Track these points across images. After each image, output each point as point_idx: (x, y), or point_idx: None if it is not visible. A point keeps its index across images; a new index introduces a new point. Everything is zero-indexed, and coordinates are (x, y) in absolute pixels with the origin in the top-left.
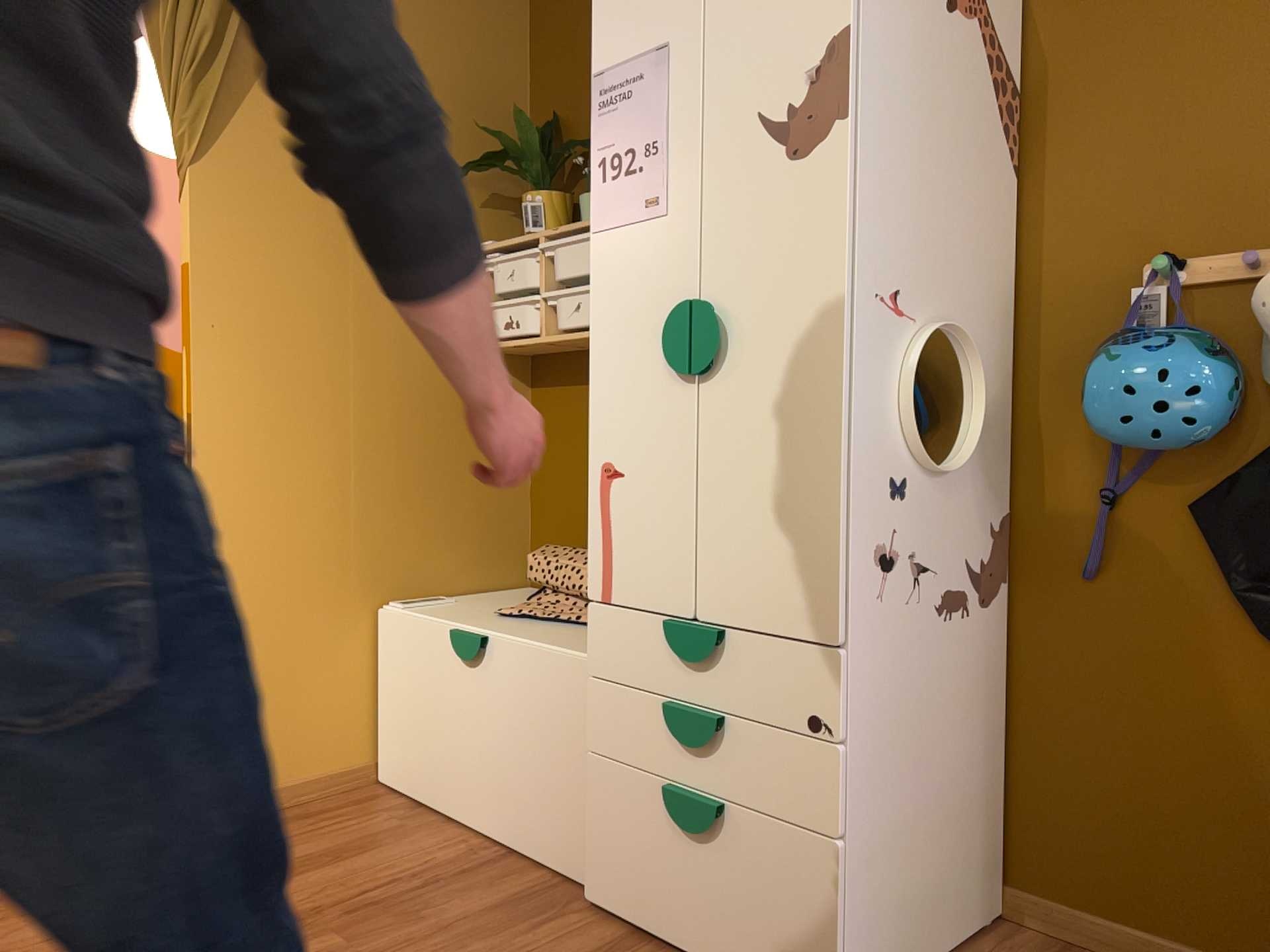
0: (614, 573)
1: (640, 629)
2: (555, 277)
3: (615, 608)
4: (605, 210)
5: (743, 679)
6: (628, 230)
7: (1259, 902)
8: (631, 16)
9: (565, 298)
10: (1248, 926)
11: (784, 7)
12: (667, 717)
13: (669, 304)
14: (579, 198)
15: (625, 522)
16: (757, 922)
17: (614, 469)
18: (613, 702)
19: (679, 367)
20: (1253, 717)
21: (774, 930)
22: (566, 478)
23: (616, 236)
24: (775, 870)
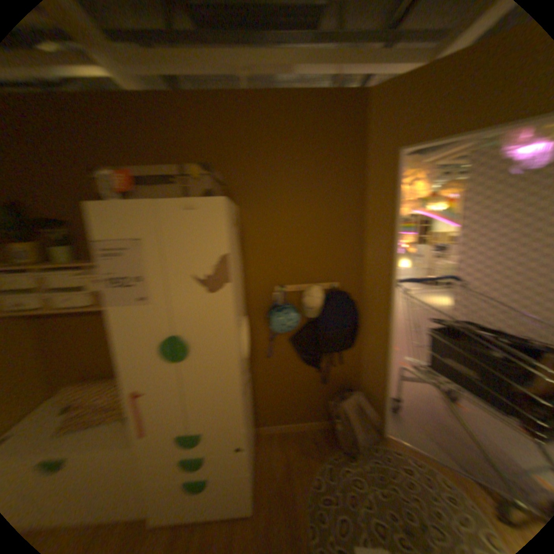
0: (141, 429)
1: (158, 443)
2: (39, 286)
3: (143, 439)
4: (108, 300)
5: (206, 446)
6: (125, 309)
7: (303, 411)
8: (109, 220)
9: (51, 298)
10: (302, 416)
11: (196, 239)
12: (176, 466)
13: (154, 338)
14: (43, 248)
15: (144, 412)
16: (220, 504)
17: (134, 395)
18: (148, 468)
19: (163, 359)
20: (301, 378)
21: (227, 503)
22: (57, 356)
23: (118, 311)
24: (225, 490)
